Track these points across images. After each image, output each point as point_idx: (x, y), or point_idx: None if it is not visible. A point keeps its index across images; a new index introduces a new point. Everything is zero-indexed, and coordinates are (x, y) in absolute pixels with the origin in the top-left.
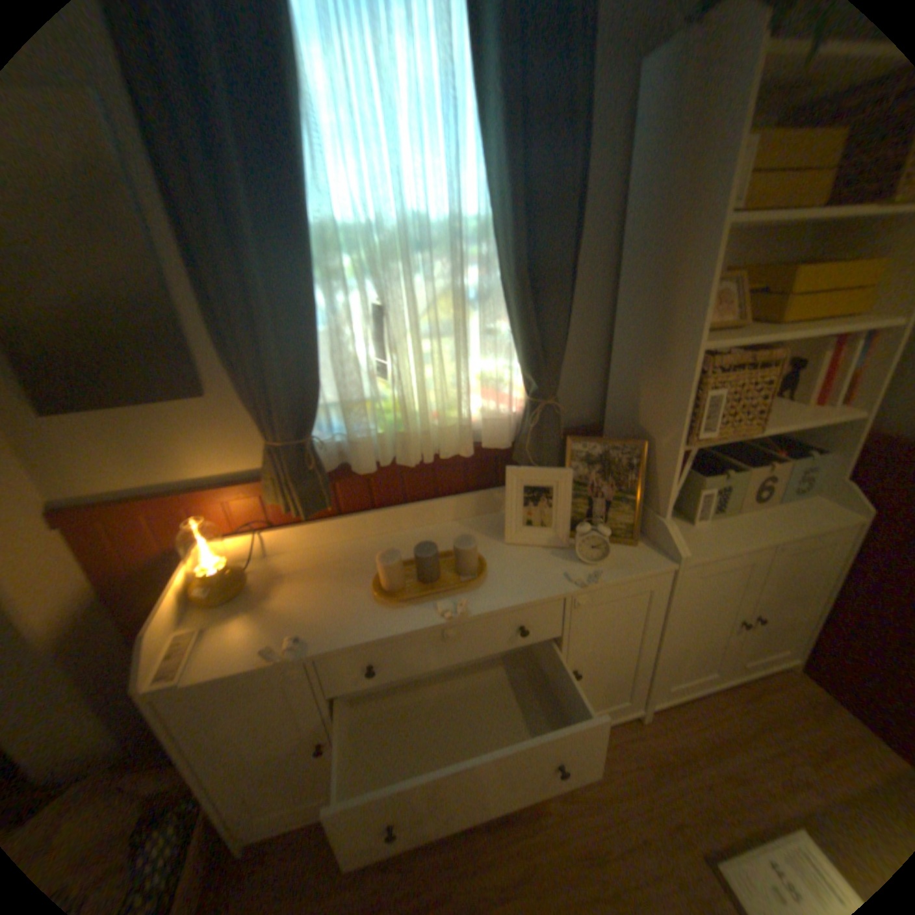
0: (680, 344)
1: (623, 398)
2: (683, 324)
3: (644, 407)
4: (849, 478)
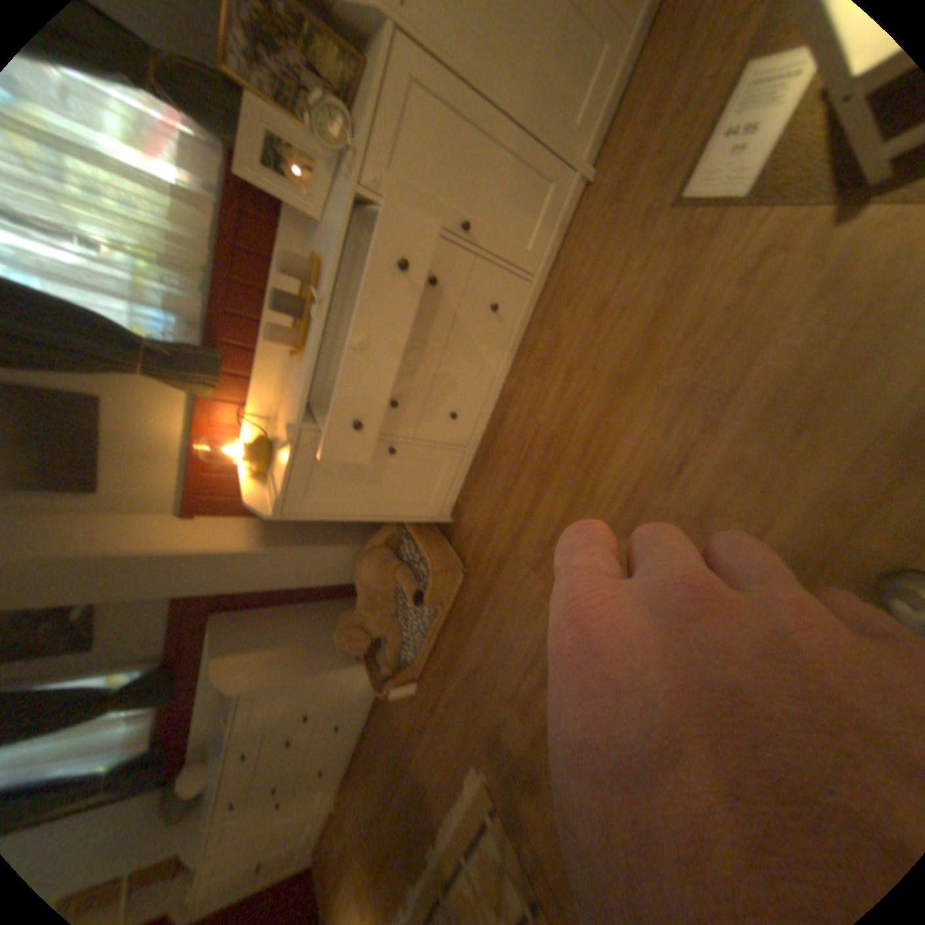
0: None
1: None
2: None
3: None
4: None
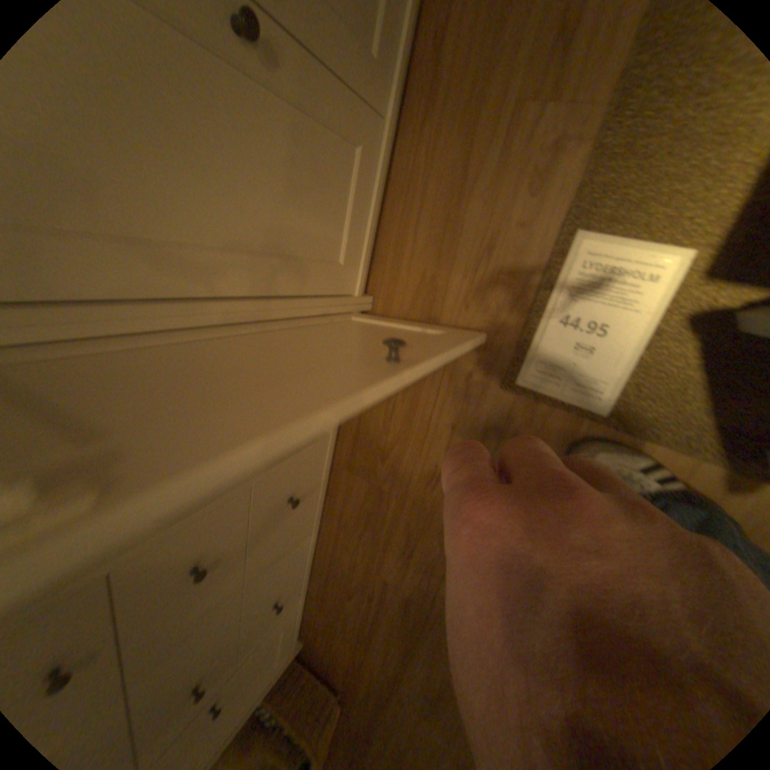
0: None
1: None
2: None
3: None
4: None
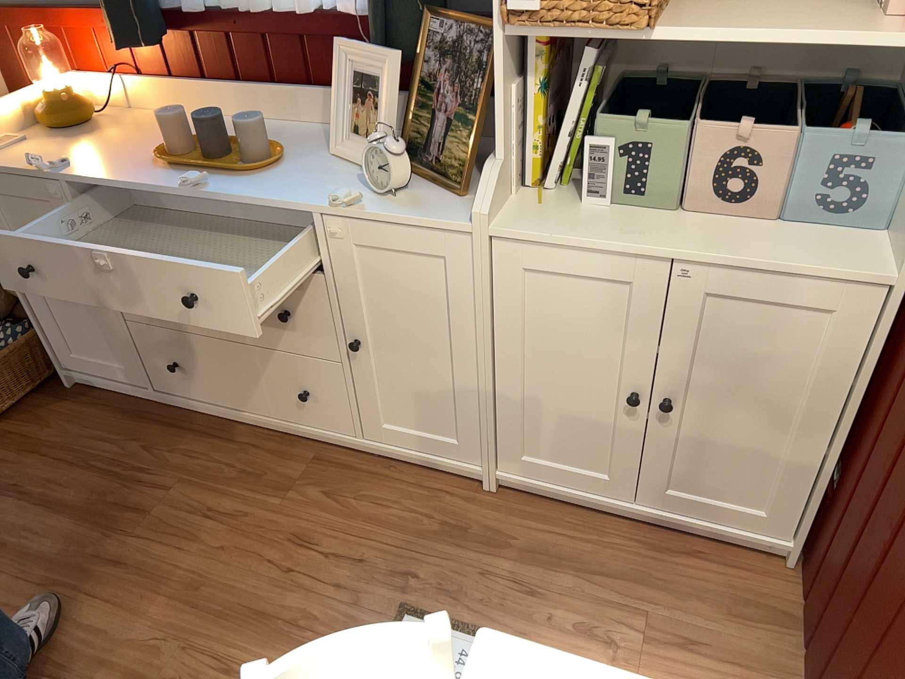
0: None
1: None
2: None
3: None
4: None
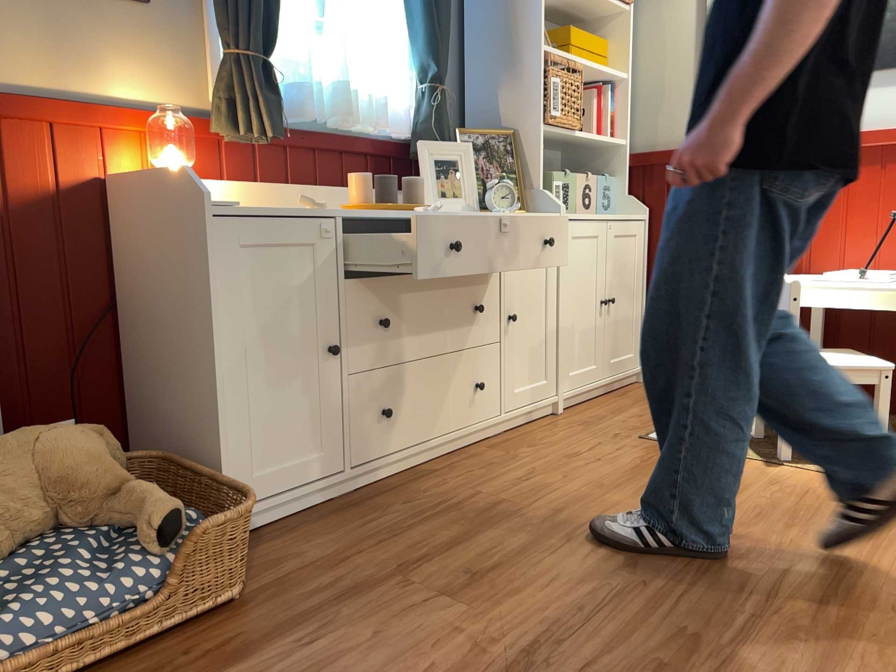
0: (525, 51)
1: (483, 115)
2: (525, 37)
3: (503, 112)
4: (627, 195)
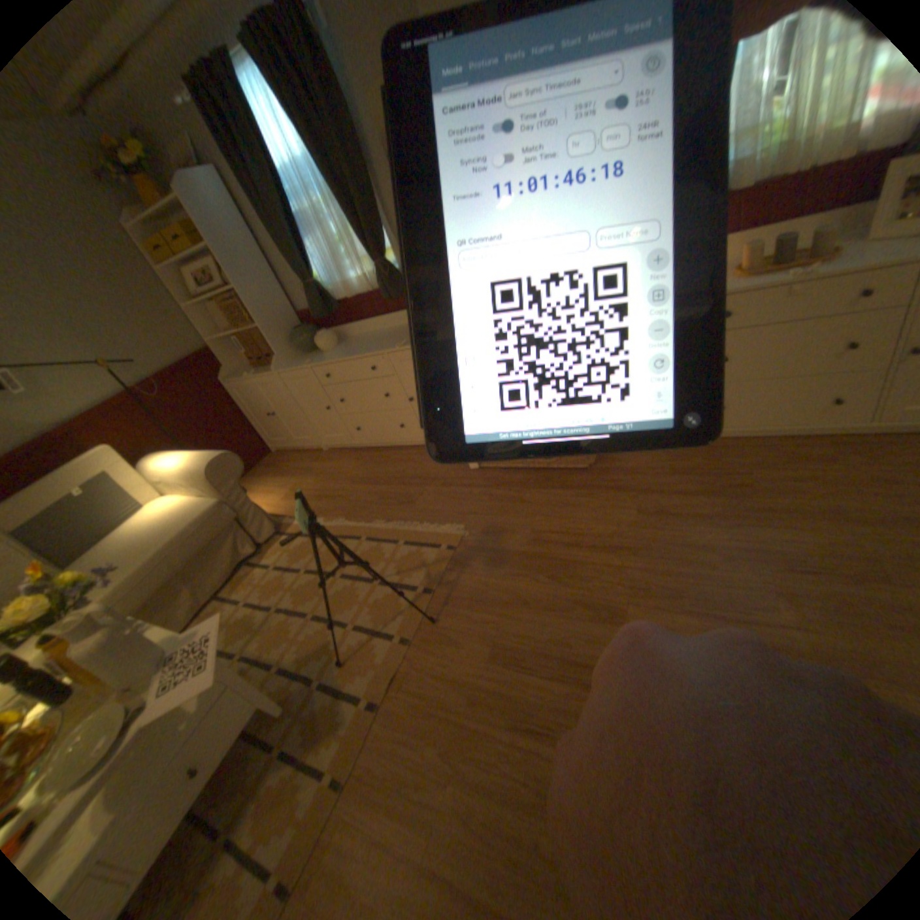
0: None
1: None
2: None
3: None
4: None
